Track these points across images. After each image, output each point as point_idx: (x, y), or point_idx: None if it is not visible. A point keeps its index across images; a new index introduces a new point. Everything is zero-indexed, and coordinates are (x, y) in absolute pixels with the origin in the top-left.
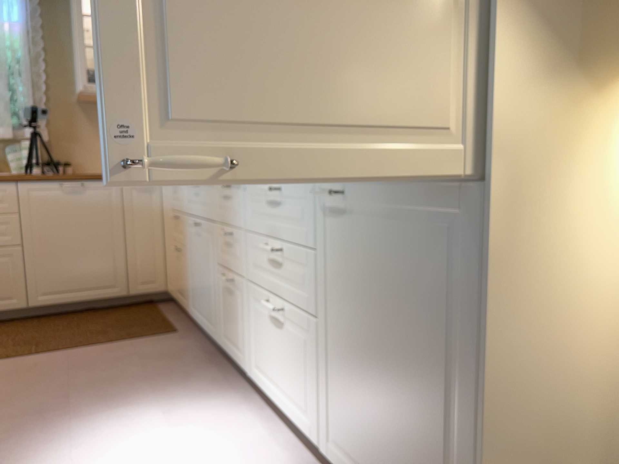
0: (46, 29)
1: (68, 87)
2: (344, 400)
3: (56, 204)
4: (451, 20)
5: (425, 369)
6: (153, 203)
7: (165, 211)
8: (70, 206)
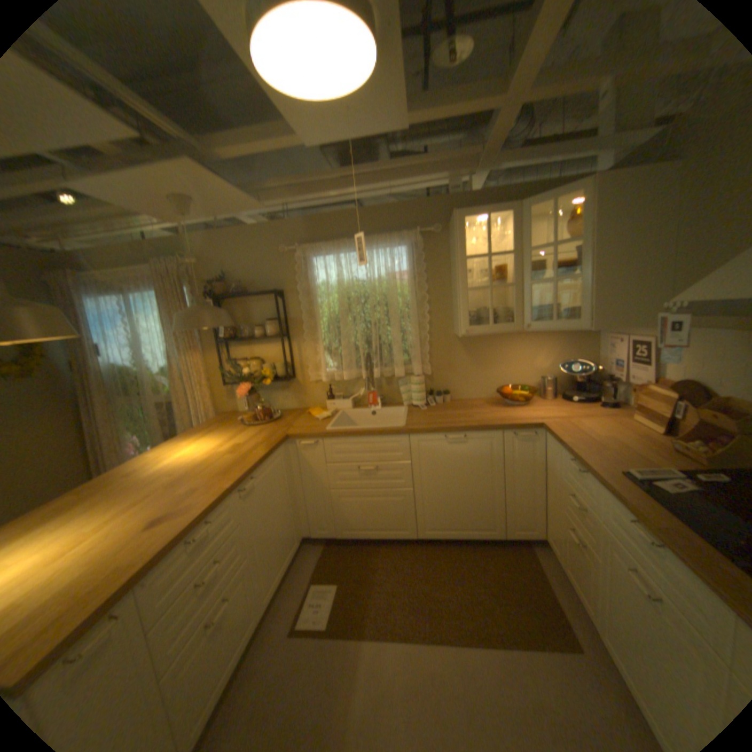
0: (430, 272)
1: (448, 322)
2: None
3: (442, 454)
4: None
5: None
6: (536, 453)
7: (554, 469)
8: (454, 456)
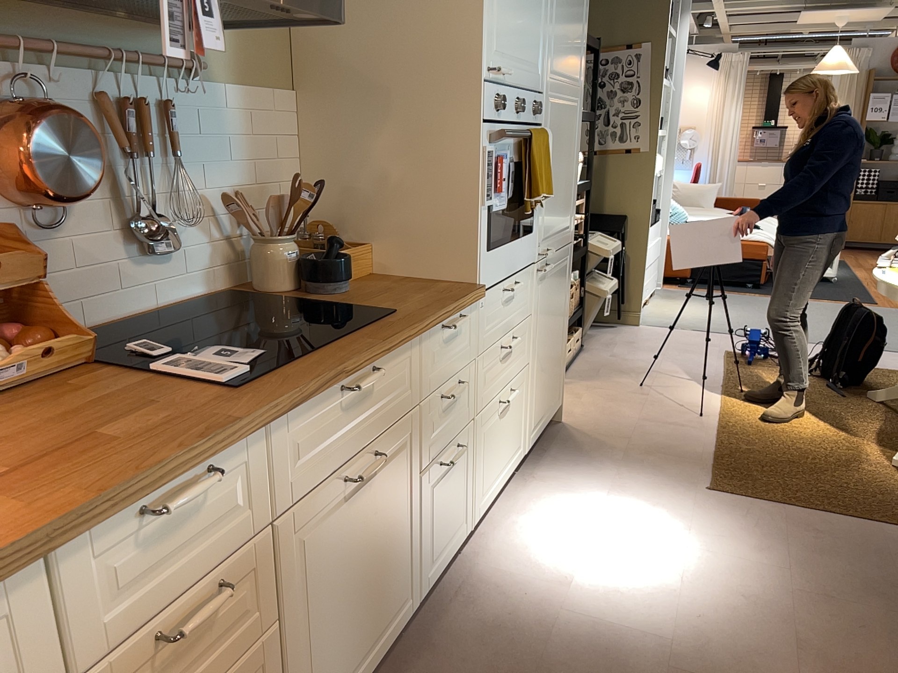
0: None
1: None
2: (537, 393)
3: None
4: (571, 180)
5: (559, 328)
6: None
7: None
8: None
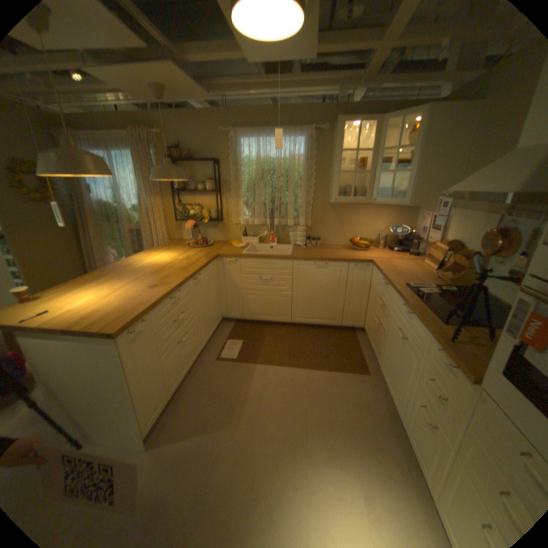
0: (318, 157)
1: (325, 193)
2: None
3: (311, 273)
4: None
5: None
6: (366, 277)
7: (373, 286)
8: (318, 275)
